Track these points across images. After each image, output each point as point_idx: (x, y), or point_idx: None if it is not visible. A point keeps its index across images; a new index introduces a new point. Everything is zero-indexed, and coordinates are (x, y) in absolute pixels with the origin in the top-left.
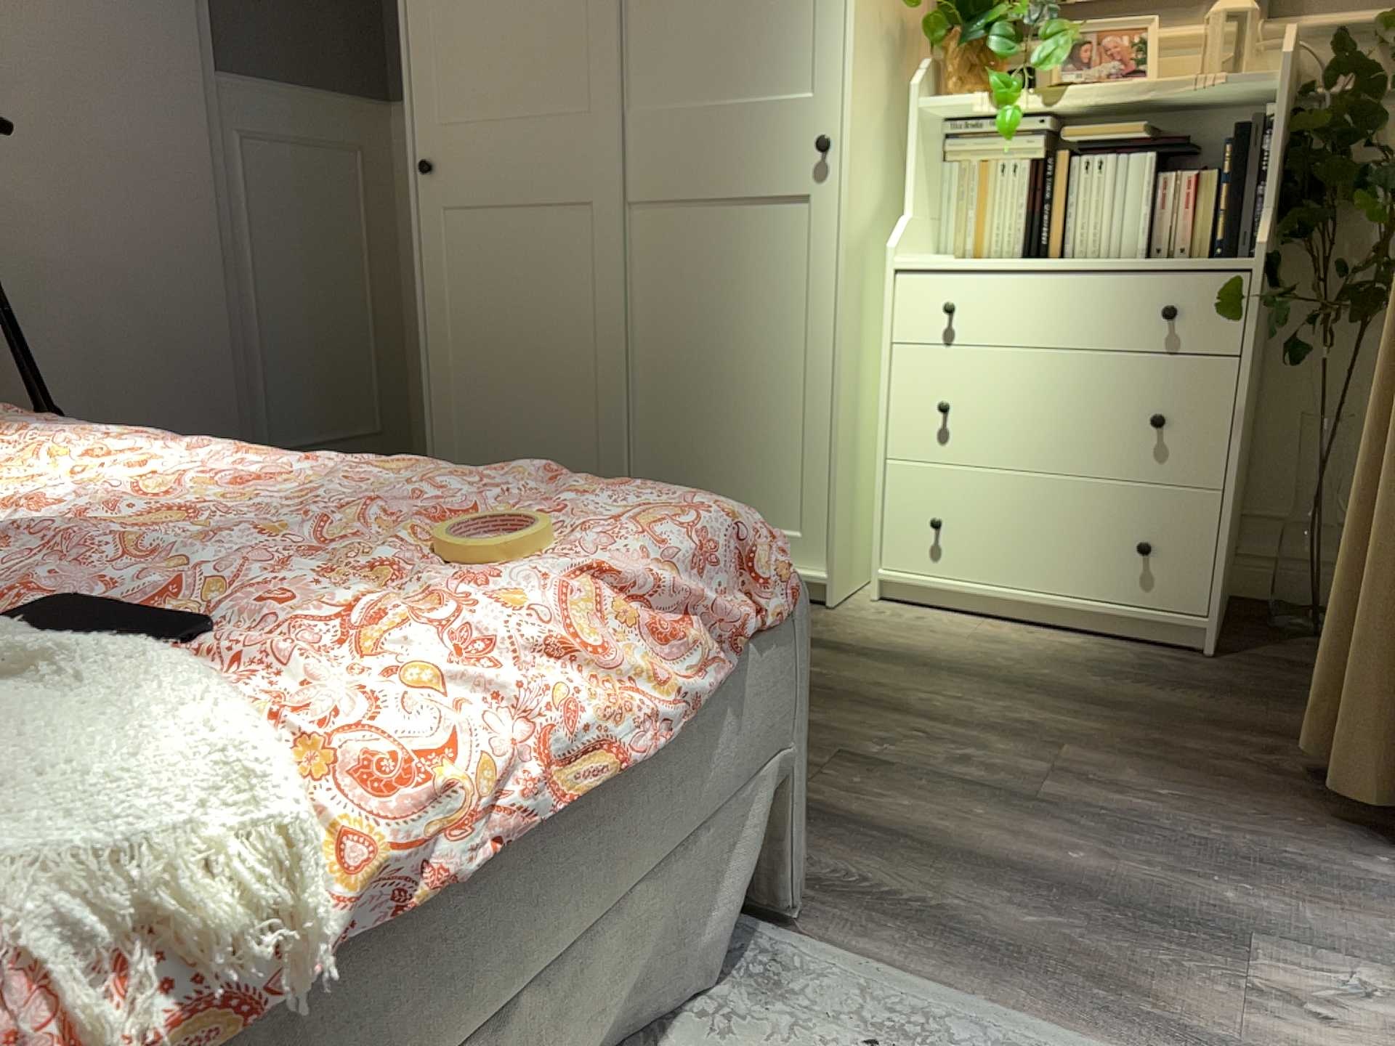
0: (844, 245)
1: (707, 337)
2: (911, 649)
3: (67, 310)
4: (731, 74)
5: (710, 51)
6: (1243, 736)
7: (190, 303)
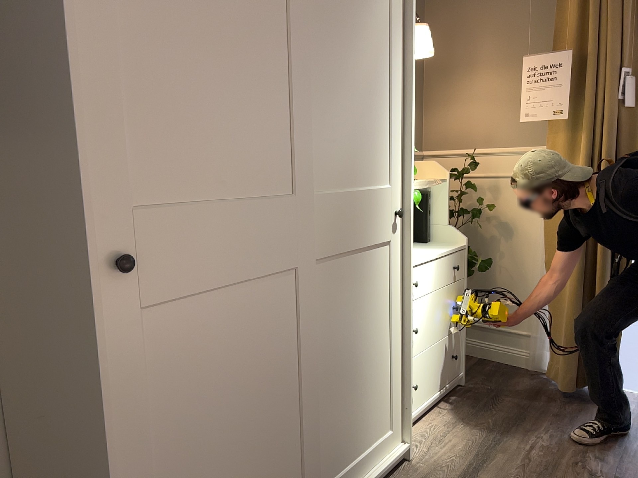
0: (410, 265)
1: (352, 340)
2: (468, 447)
3: None
4: (360, 170)
5: (350, 153)
6: (536, 399)
7: None
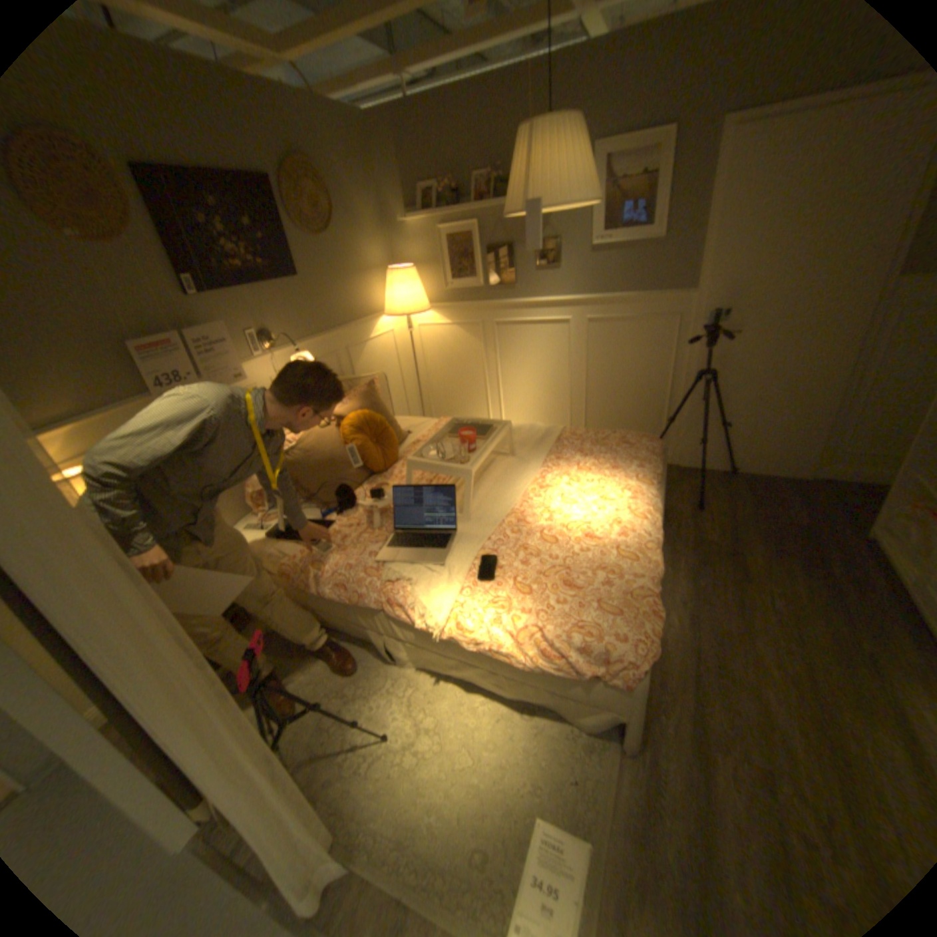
0: None
1: None
2: None
3: (755, 386)
4: None
5: None
6: None
7: (820, 388)
